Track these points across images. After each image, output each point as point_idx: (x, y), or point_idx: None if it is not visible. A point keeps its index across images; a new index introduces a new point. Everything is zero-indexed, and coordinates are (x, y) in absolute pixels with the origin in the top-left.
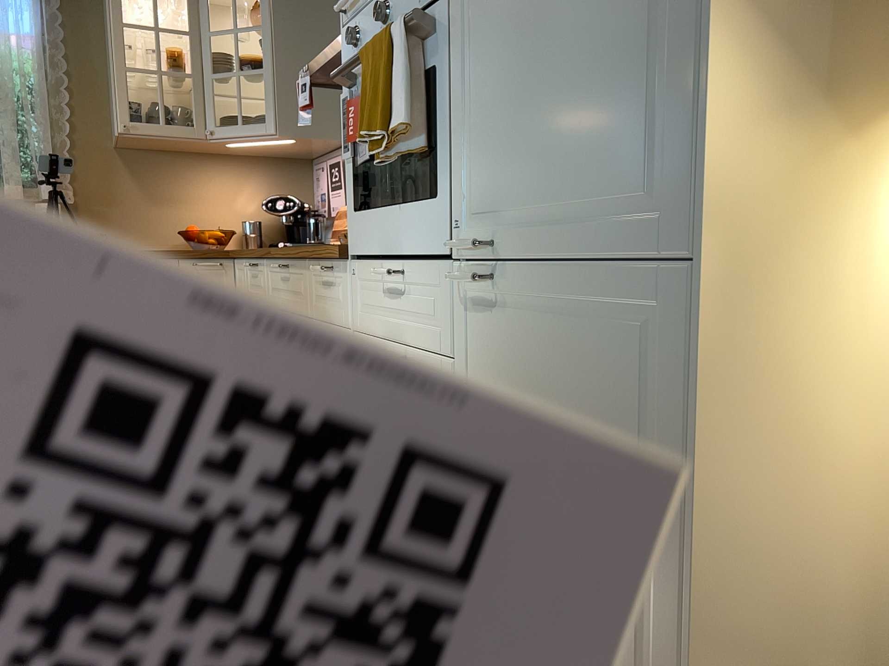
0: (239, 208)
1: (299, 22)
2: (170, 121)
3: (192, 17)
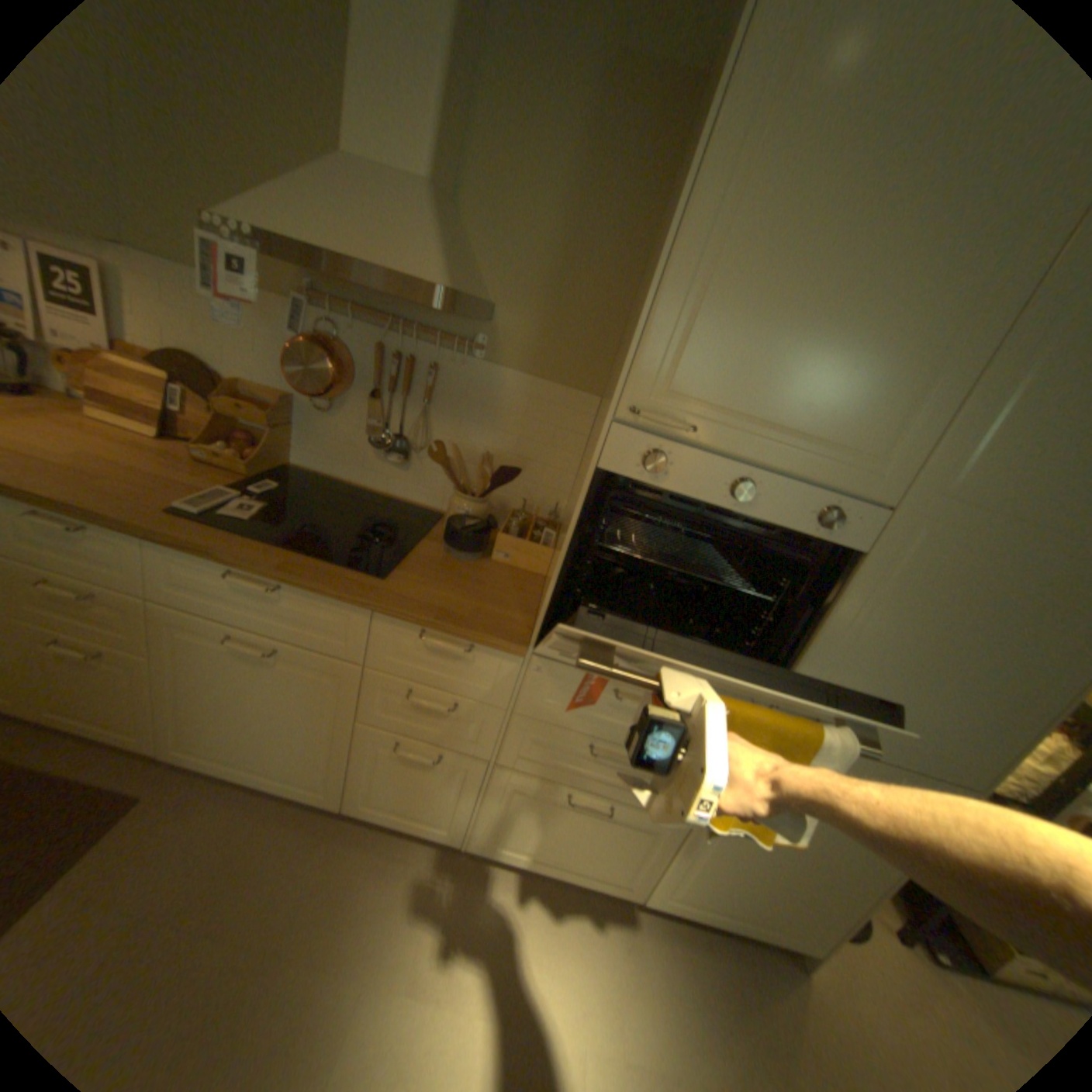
0: None
1: None
2: None
3: None
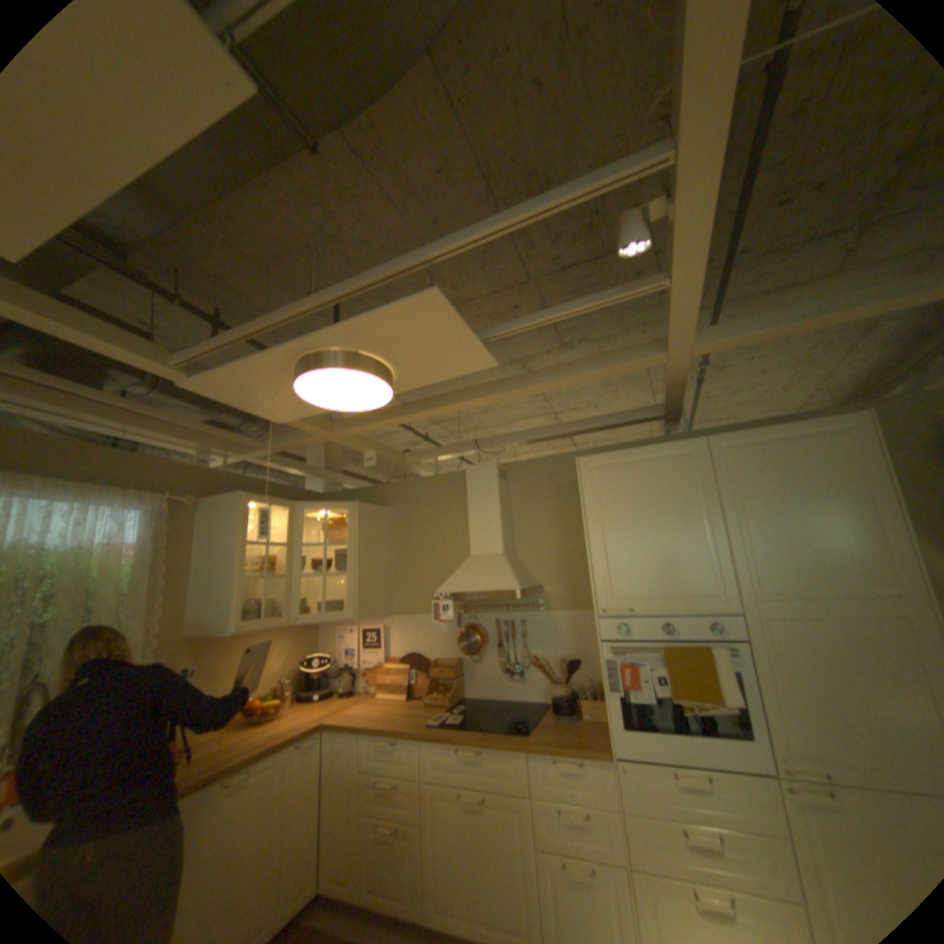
0: (269, 671)
1: (368, 541)
2: (262, 615)
3: (288, 534)
